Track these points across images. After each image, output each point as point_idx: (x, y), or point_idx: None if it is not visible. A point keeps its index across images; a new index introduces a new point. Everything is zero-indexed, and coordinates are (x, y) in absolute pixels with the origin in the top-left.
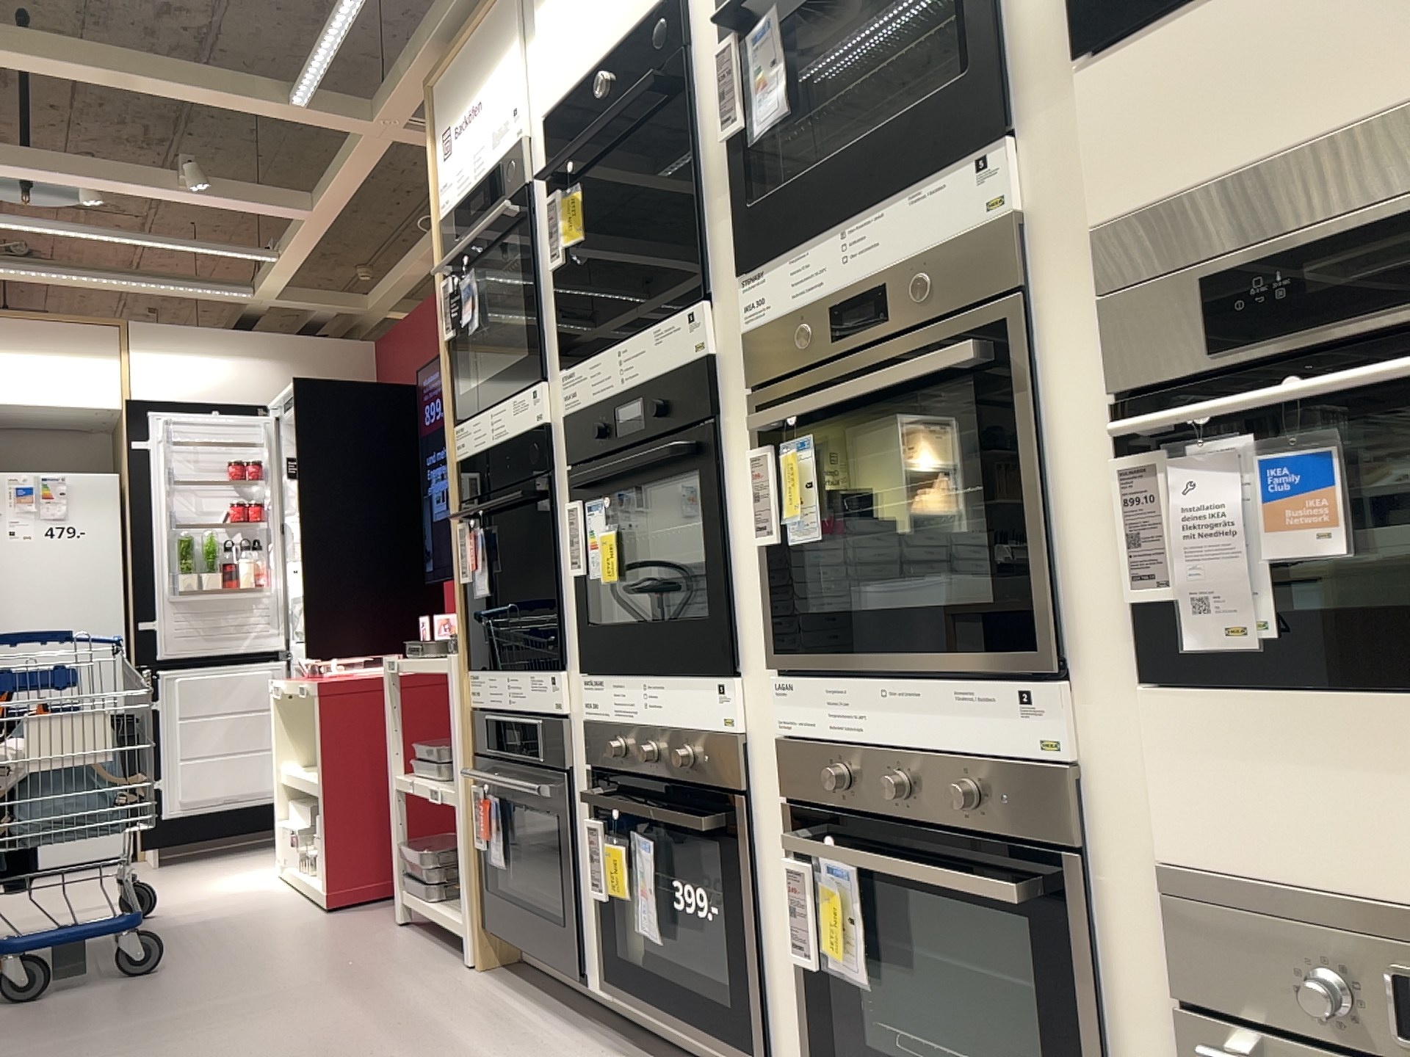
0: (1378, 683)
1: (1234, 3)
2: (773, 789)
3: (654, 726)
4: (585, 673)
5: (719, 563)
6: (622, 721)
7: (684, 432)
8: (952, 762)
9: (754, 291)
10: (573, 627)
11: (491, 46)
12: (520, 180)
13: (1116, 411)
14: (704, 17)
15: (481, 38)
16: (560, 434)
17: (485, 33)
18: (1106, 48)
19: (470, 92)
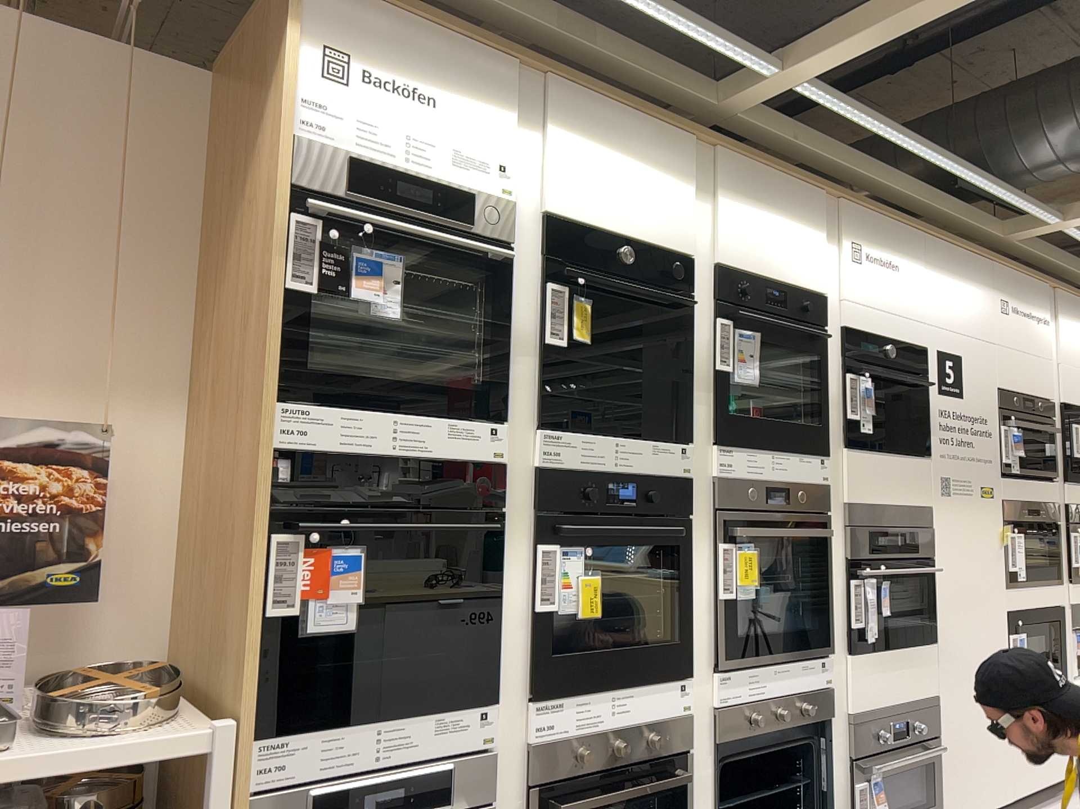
0: (888, 647)
1: (877, 459)
2: (702, 741)
3: (622, 725)
4: (537, 698)
5: (690, 606)
6: (586, 730)
7: (670, 521)
8: (799, 696)
9: (728, 459)
10: (512, 659)
11: (471, 74)
12: (508, 235)
13: (849, 564)
14: (703, 287)
15: (453, 48)
16: (519, 480)
17: (462, 52)
18: (849, 447)
19: (416, 71)
